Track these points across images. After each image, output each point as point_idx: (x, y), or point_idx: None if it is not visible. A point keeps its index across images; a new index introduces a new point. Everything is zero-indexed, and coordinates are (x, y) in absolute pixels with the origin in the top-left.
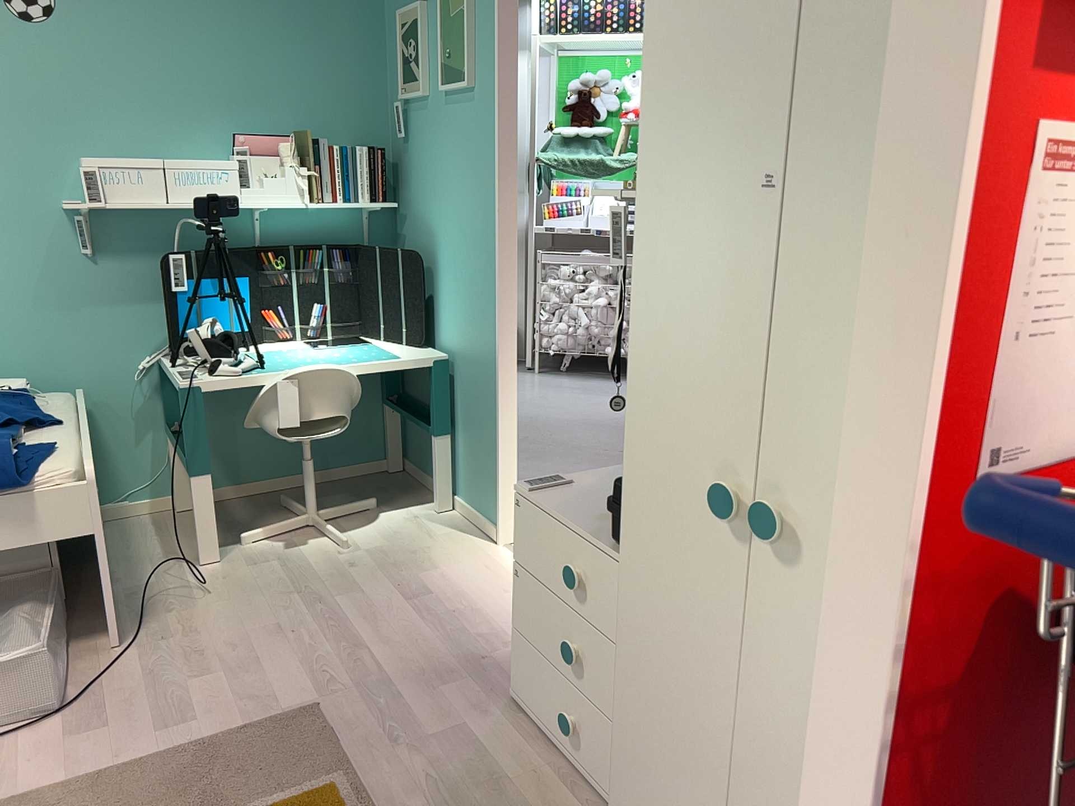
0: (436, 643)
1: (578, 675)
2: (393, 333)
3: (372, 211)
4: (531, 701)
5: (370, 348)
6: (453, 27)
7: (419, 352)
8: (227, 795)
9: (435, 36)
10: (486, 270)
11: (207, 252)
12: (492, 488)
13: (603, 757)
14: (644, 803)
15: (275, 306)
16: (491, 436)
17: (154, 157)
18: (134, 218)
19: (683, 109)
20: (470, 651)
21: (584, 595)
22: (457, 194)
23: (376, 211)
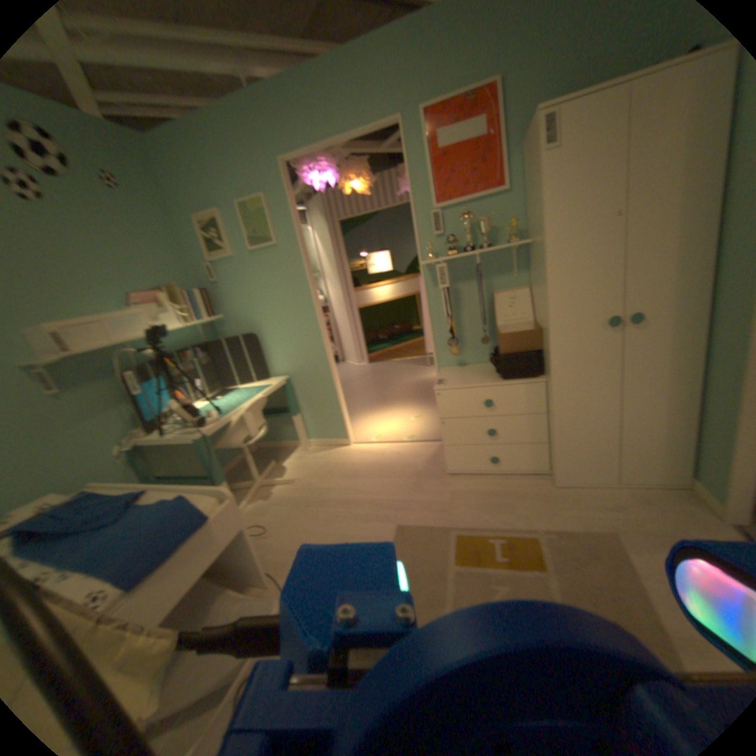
0: (393, 481)
1: (494, 439)
2: (248, 380)
3: (207, 323)
4: (462, 467)
5: (245, 389)
6: (255, 218)
7: (274, 381)
8: (433, 570)
9: (233, 226)
10: (309, 328)
11: (141, 367)
12: (338, 423)
13: (515, 460)
14: (573, 447)
15: (180, 388)
16: (332, 400)
17: (76, 319)
18: (77, 362)
19: (569, 203)
20: (408, 474)
21: (493, 408)
22: (274, 299)
23: (209, 323)
